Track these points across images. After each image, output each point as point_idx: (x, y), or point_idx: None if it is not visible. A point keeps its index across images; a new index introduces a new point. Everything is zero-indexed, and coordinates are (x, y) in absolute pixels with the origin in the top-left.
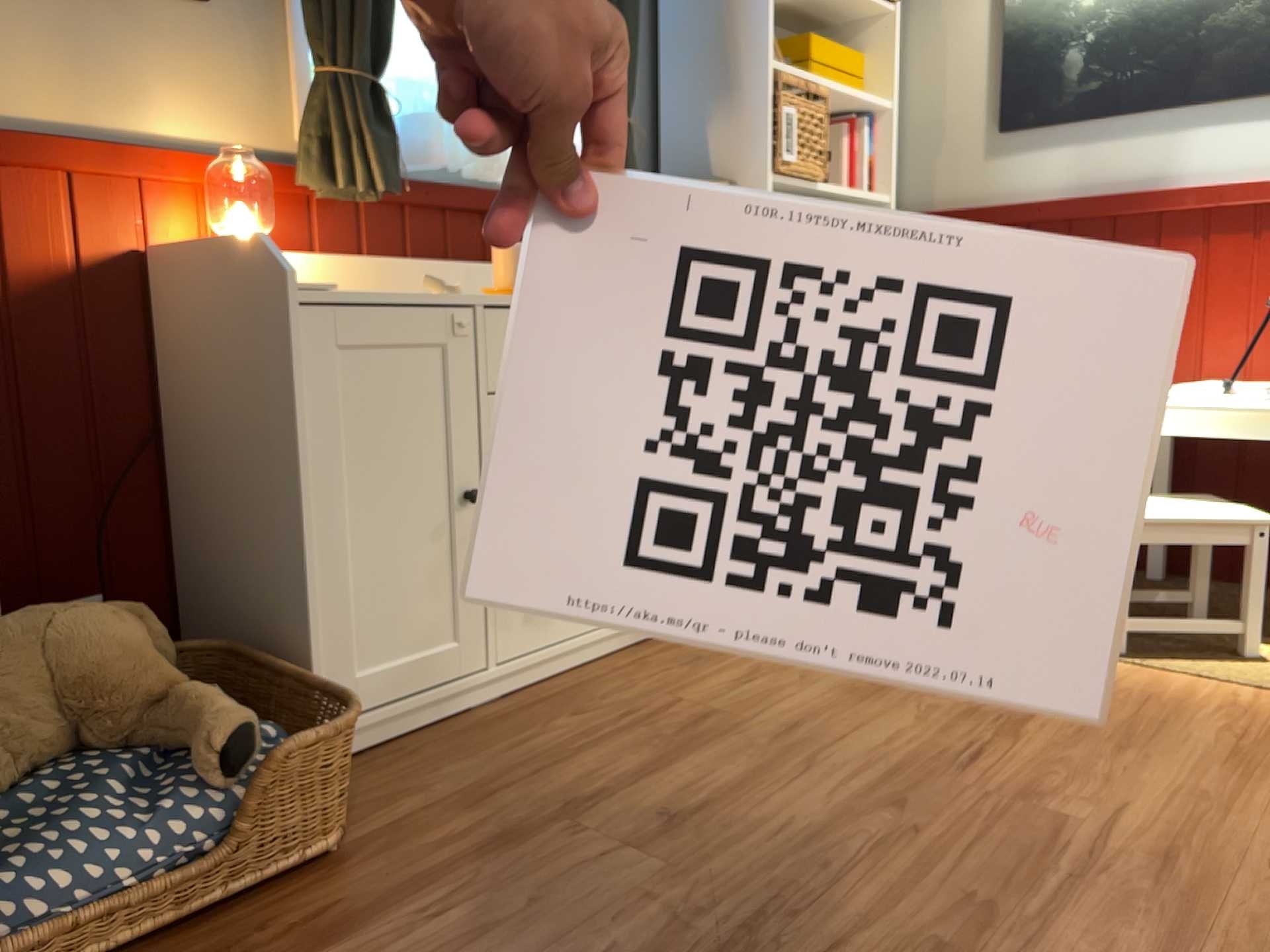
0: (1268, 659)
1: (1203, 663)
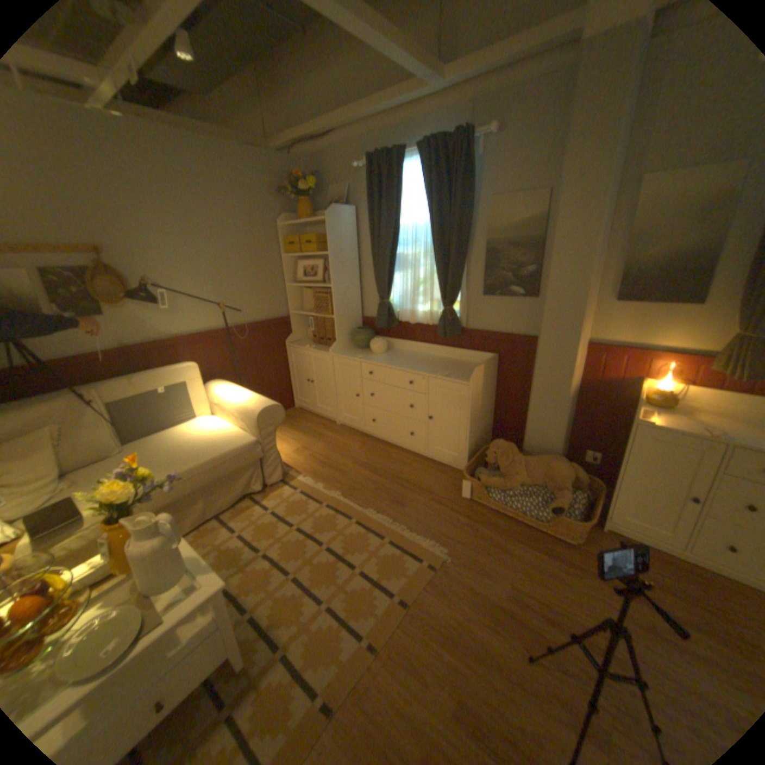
0: None
1: None
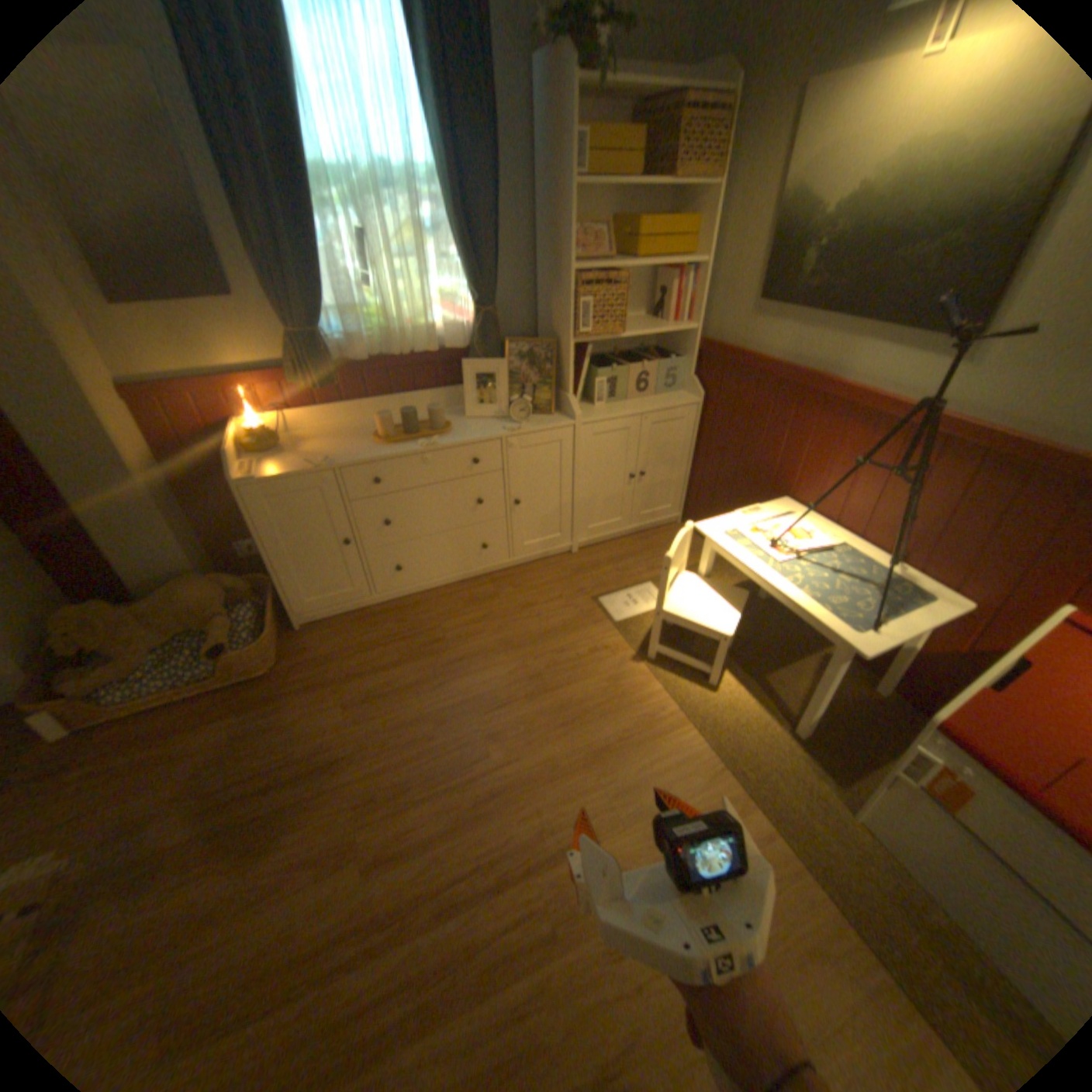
0: (717, 691)
1: (680, 682)
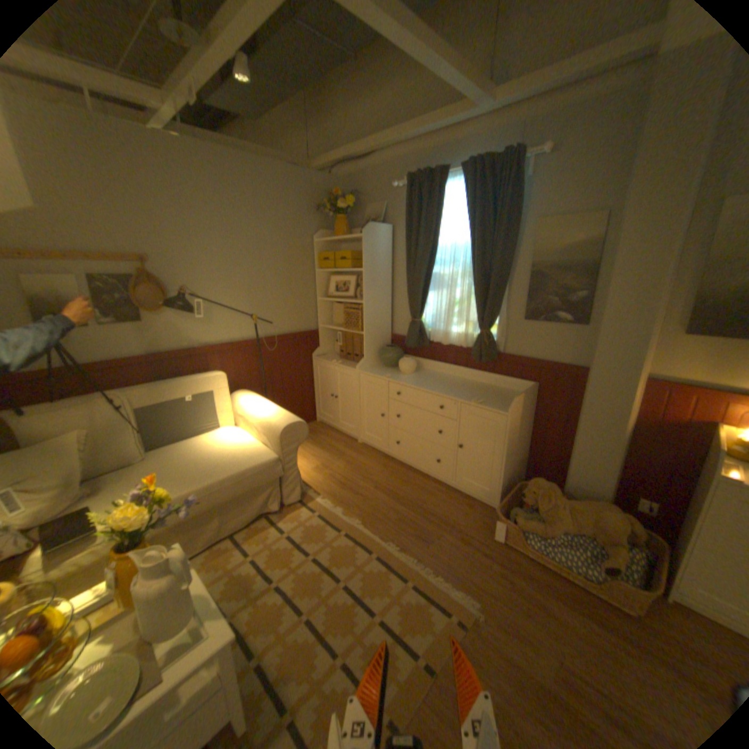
0: None
1: None
